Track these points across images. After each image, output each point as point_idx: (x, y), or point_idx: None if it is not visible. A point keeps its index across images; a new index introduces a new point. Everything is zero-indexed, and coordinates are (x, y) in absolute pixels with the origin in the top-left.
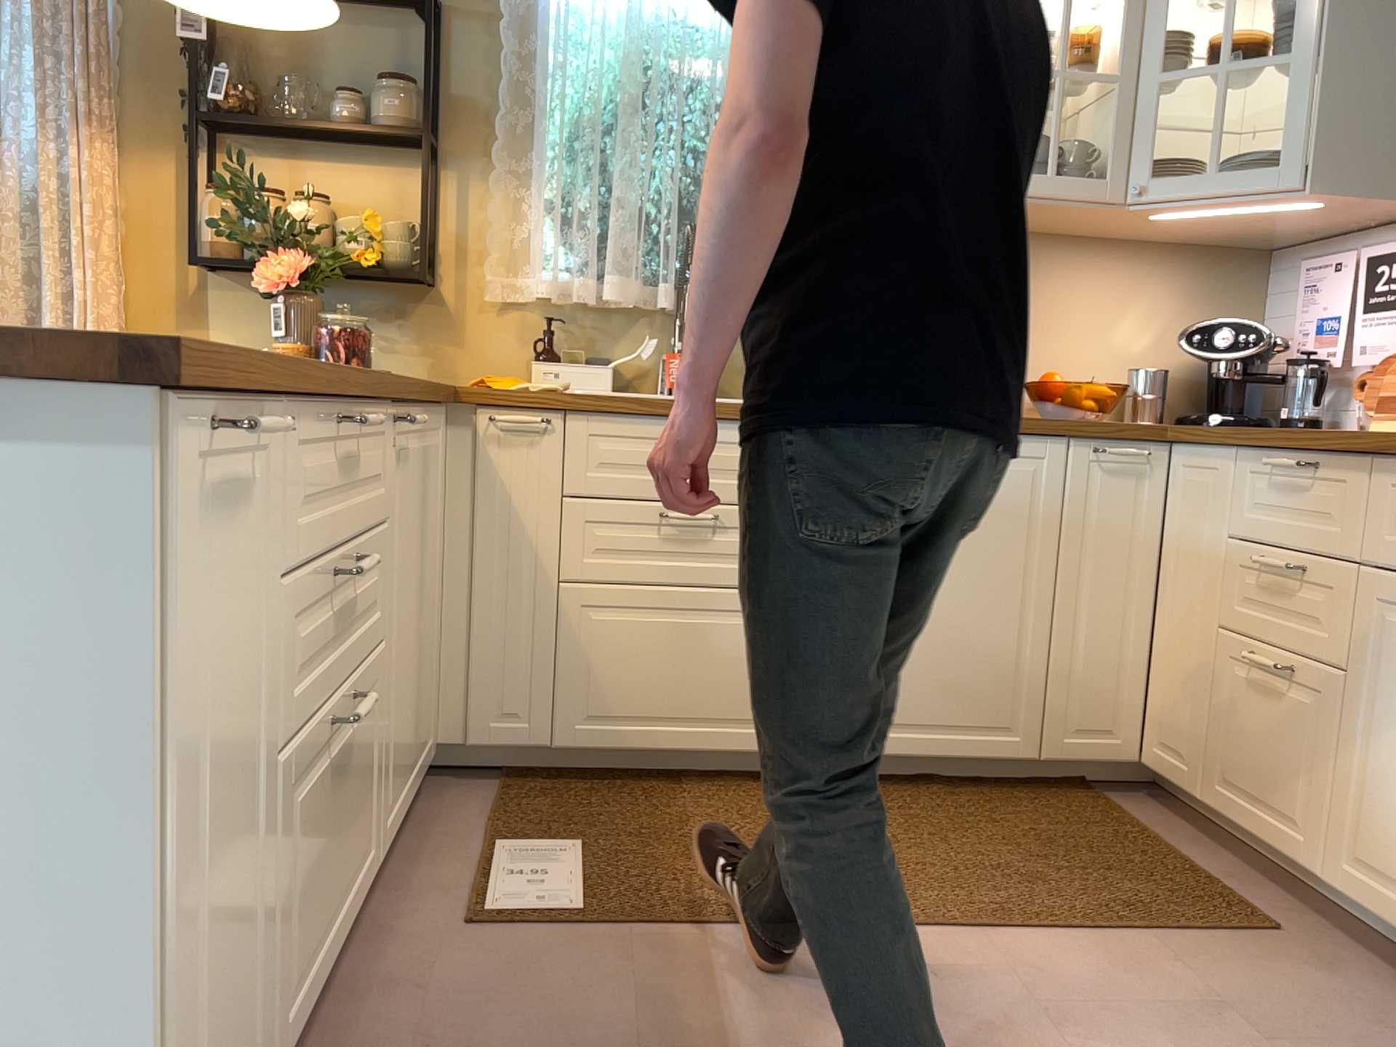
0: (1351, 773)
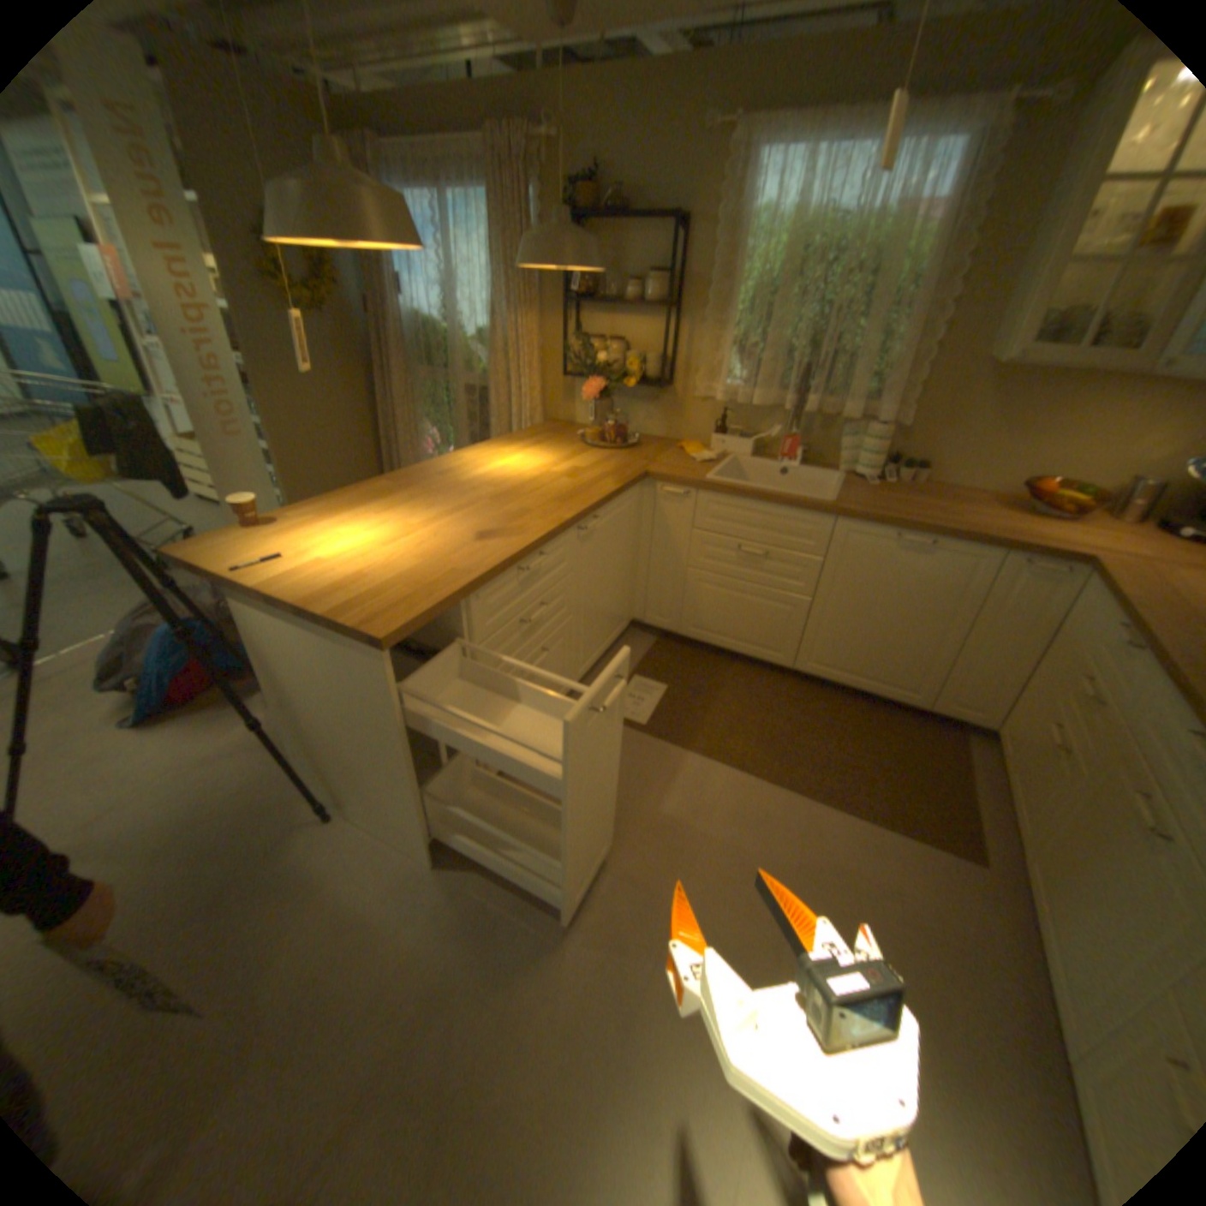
0: (1061, 825)
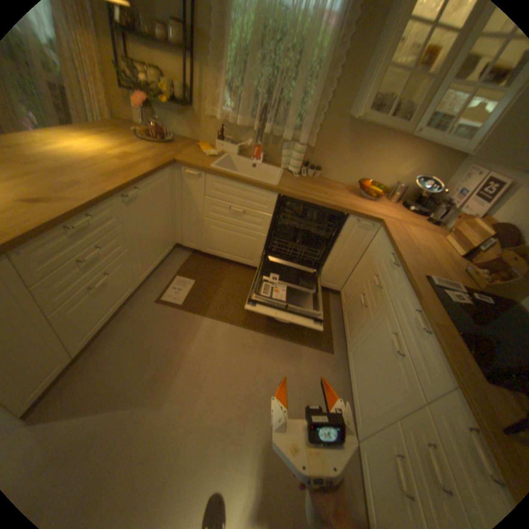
0: (362, 338)
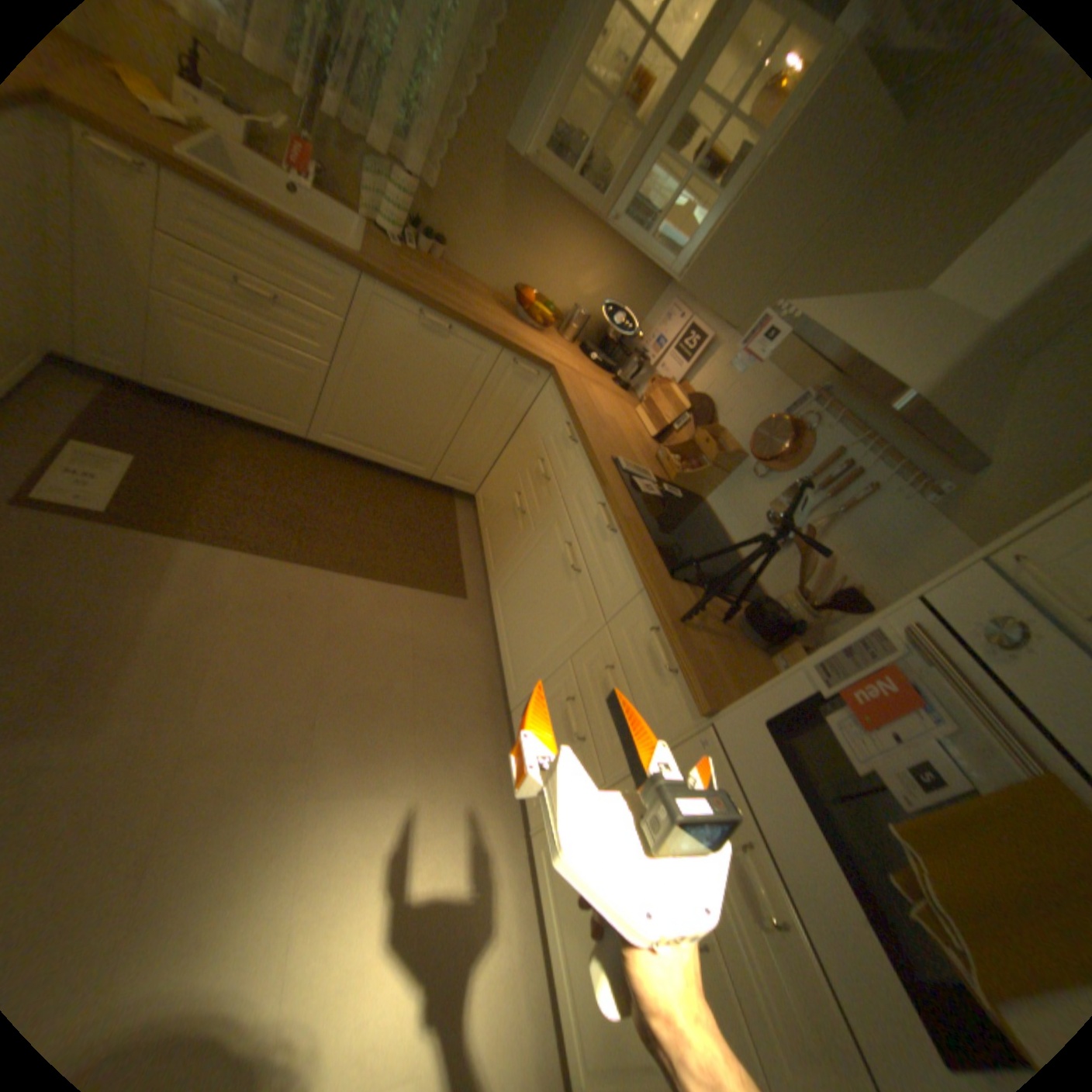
0: (515, 564)
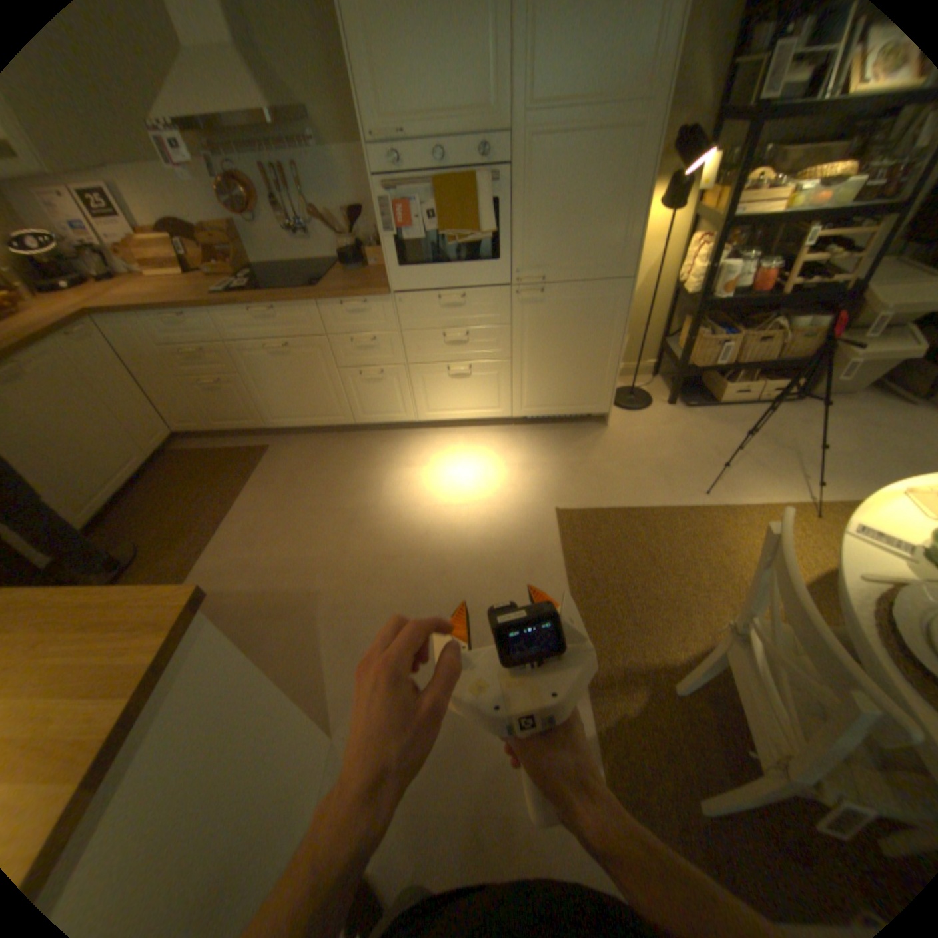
0: (256, 399)
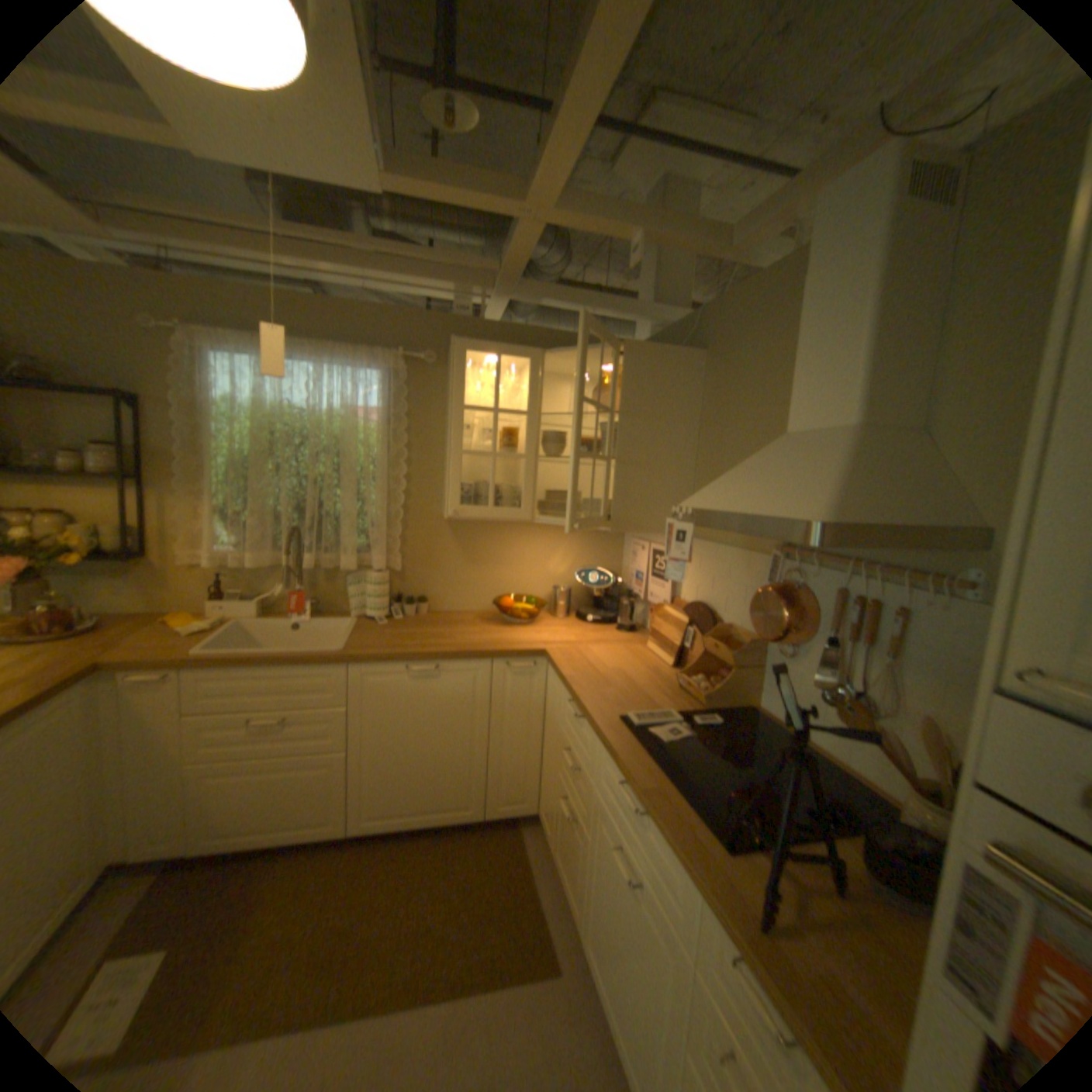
0: (590, 896)
